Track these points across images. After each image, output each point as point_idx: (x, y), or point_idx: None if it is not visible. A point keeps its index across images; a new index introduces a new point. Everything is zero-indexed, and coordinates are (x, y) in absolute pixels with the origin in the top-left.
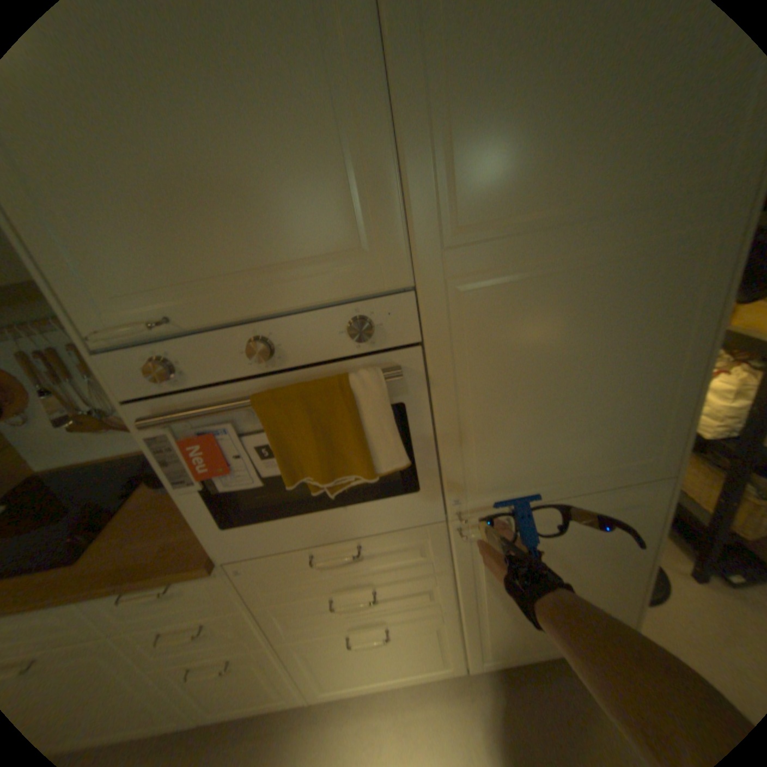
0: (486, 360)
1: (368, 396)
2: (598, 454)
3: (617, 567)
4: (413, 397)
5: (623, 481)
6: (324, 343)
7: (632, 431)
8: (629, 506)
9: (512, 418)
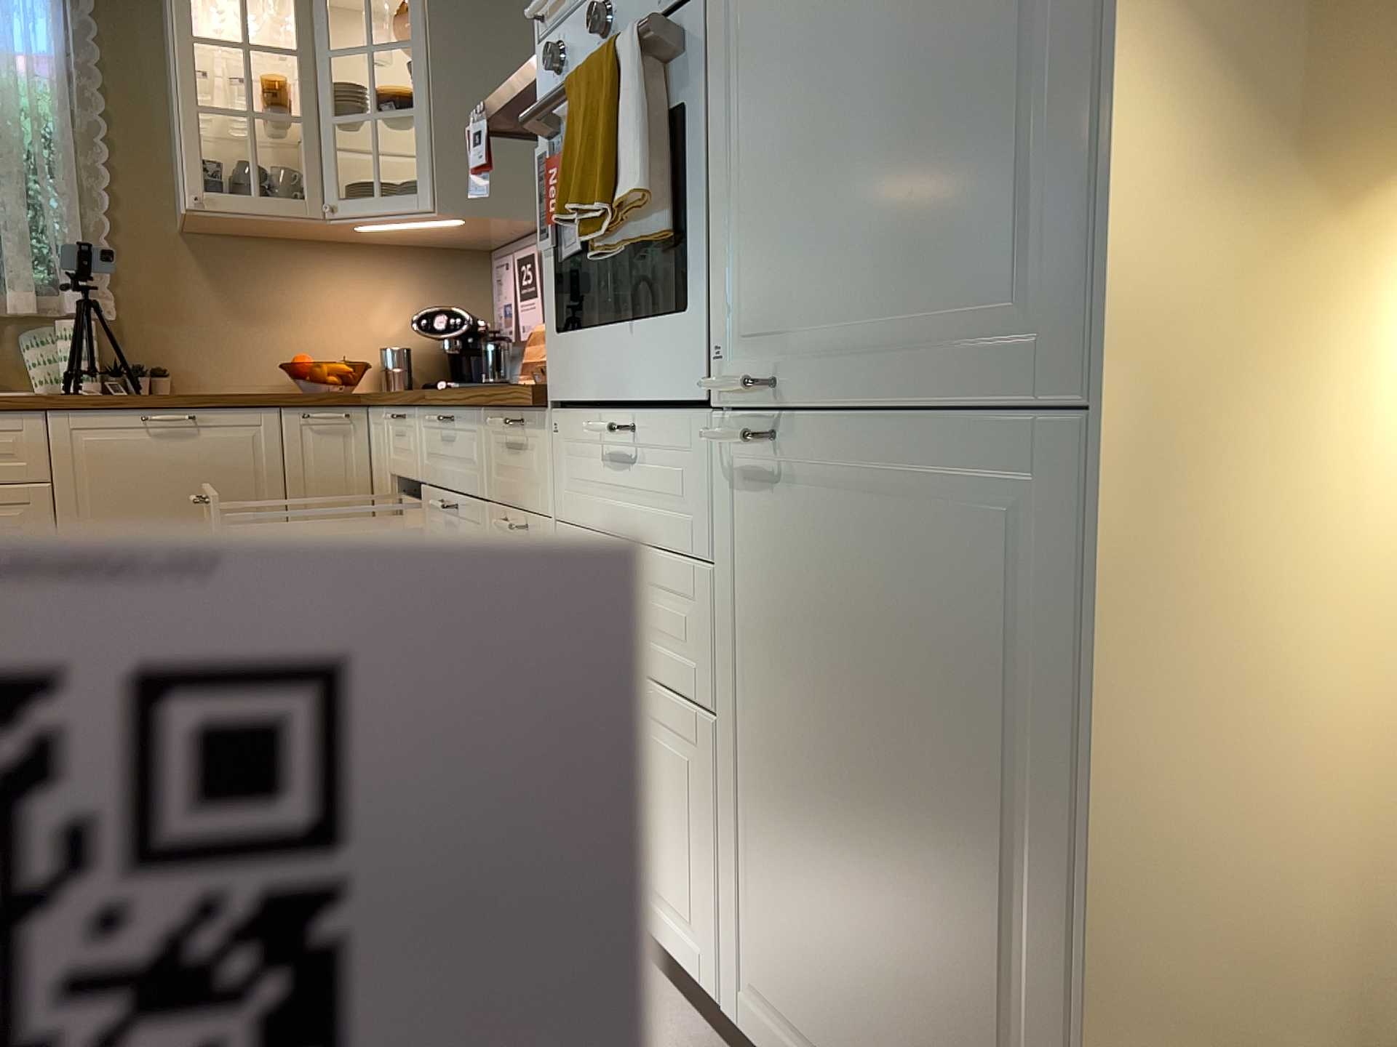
0: (767, 5)
1: (630, 63)
2: (923, 265)
3: (998, 792)
4: (692, 86)
5: (979, 380)
6: (647, 2)
7: (982, 192)
8: (1005, 500)
9: (794, 140)
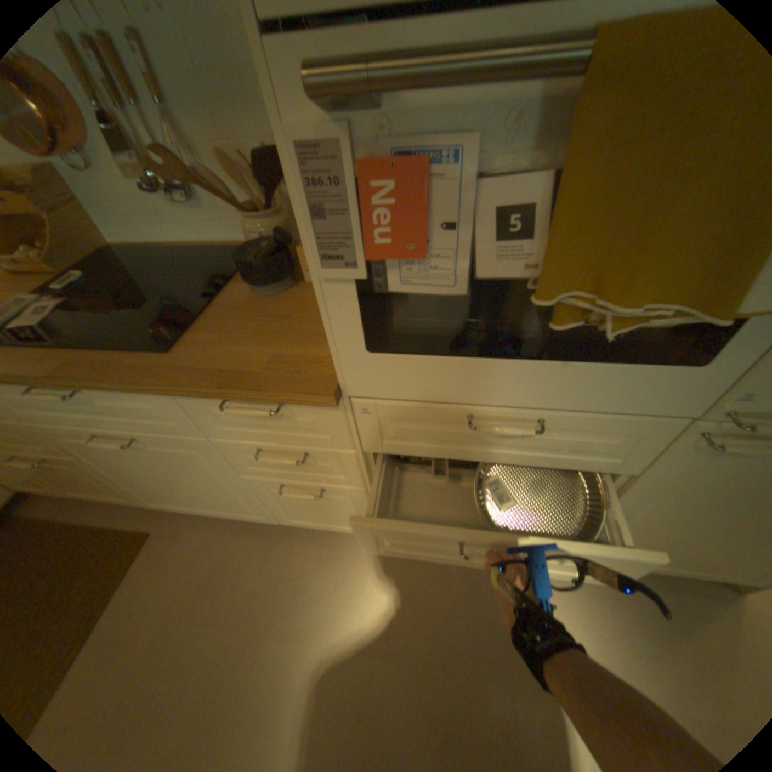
0: None
1: None
2: None
3: None
4: None
5: None
6: None
7: None
8: None
9: None
